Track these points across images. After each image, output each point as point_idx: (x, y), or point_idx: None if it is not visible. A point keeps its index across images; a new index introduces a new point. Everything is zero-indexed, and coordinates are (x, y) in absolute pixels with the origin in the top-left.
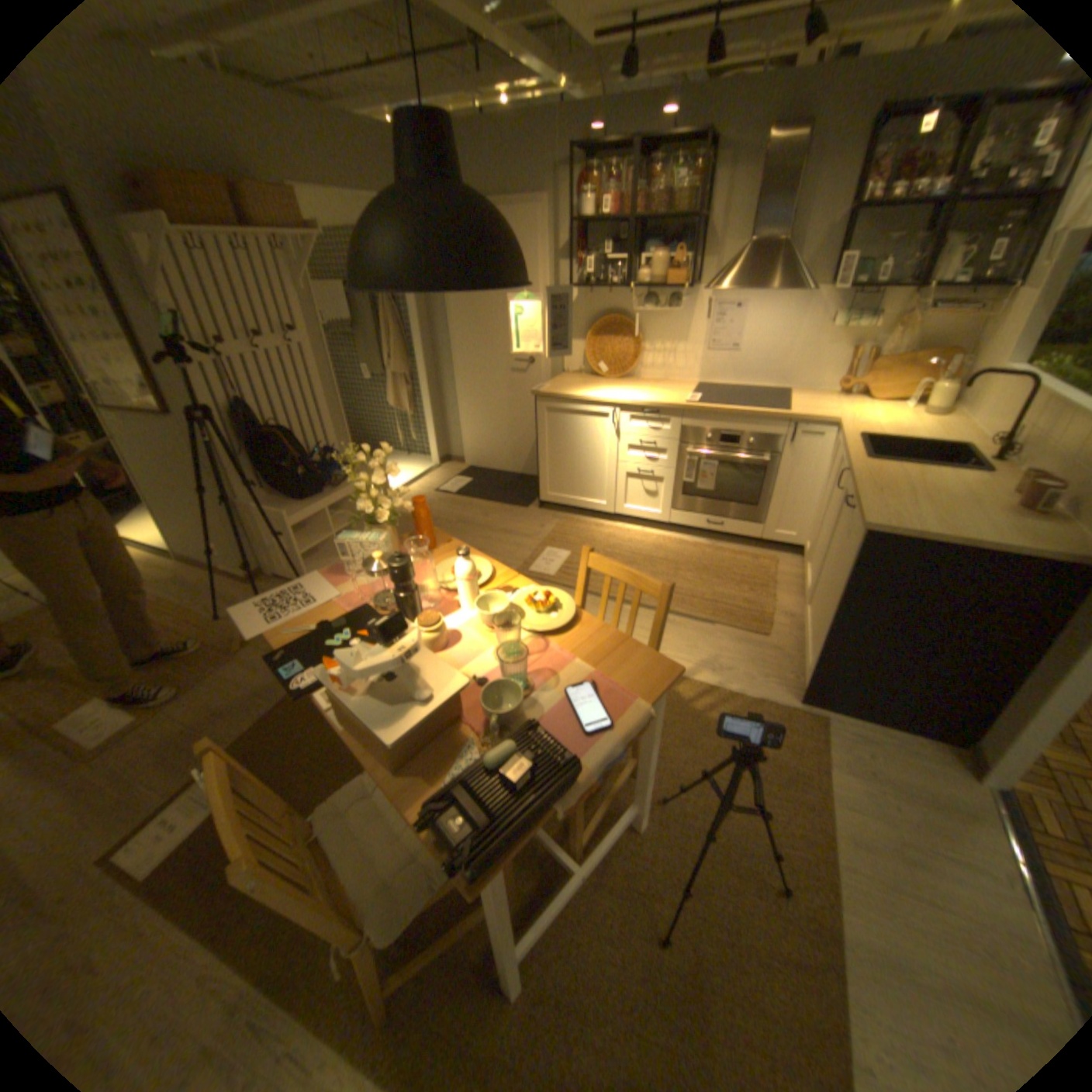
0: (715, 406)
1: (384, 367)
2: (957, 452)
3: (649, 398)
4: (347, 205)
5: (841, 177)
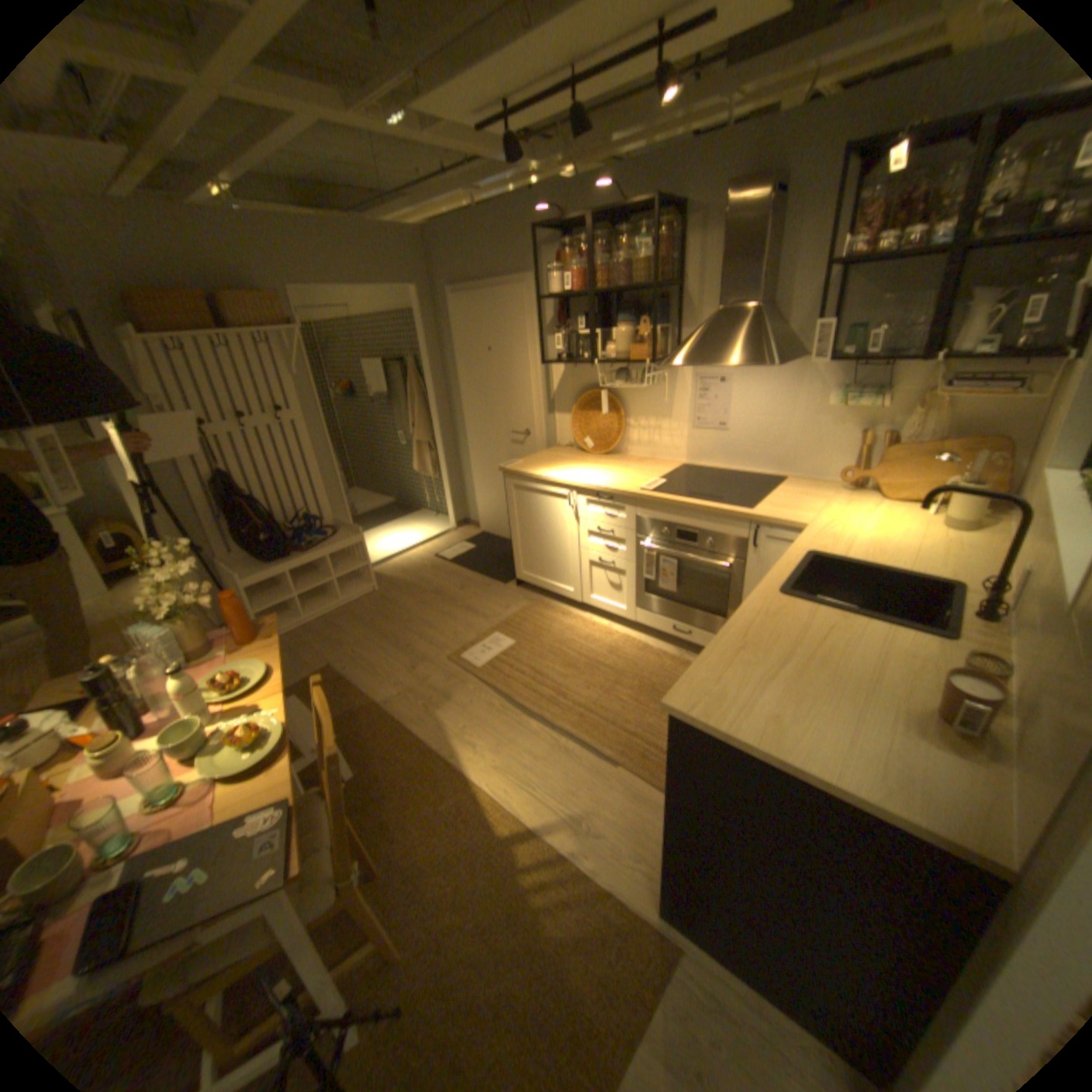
0: (669, 497)
1: (411, 435)
2: (946, 593)
3: (607, 482)
4: (387, 294)
5: (828, 230)
